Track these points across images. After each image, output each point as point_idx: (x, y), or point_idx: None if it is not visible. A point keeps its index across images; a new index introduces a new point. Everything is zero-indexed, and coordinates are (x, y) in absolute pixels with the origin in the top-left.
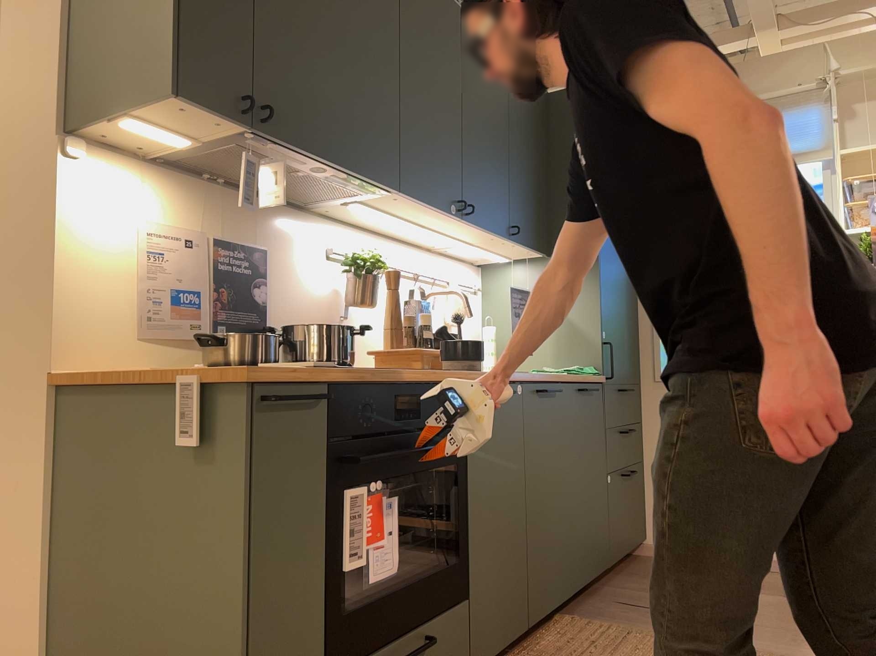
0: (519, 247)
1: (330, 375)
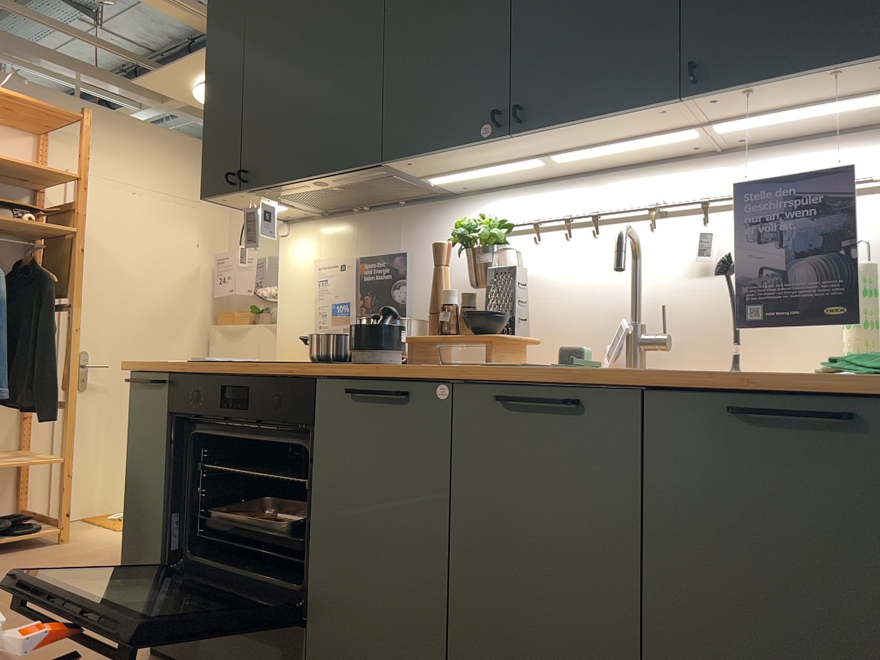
0: (786, 86)
1: (163, 366)
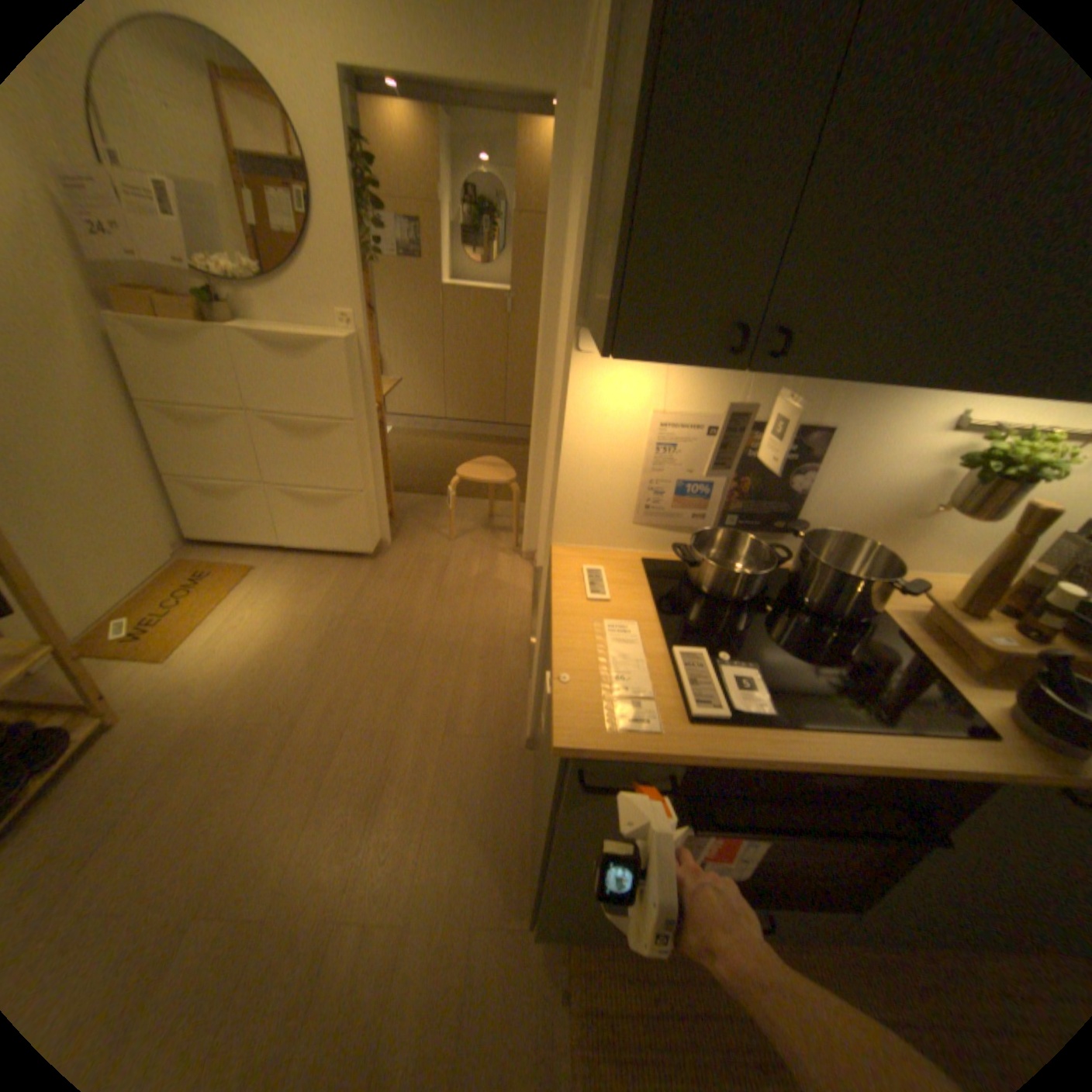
0: None
1: (687, 761)
